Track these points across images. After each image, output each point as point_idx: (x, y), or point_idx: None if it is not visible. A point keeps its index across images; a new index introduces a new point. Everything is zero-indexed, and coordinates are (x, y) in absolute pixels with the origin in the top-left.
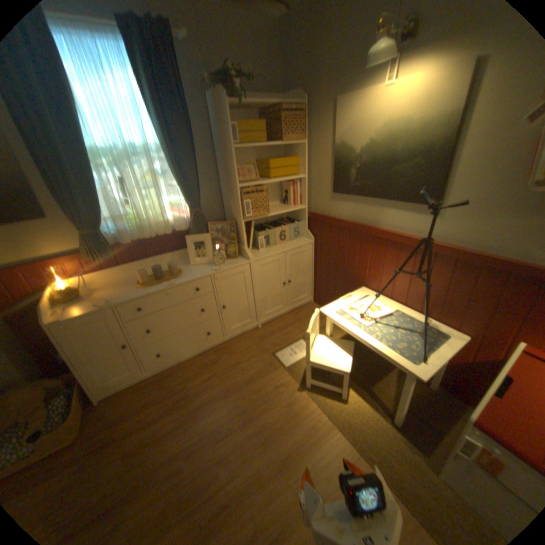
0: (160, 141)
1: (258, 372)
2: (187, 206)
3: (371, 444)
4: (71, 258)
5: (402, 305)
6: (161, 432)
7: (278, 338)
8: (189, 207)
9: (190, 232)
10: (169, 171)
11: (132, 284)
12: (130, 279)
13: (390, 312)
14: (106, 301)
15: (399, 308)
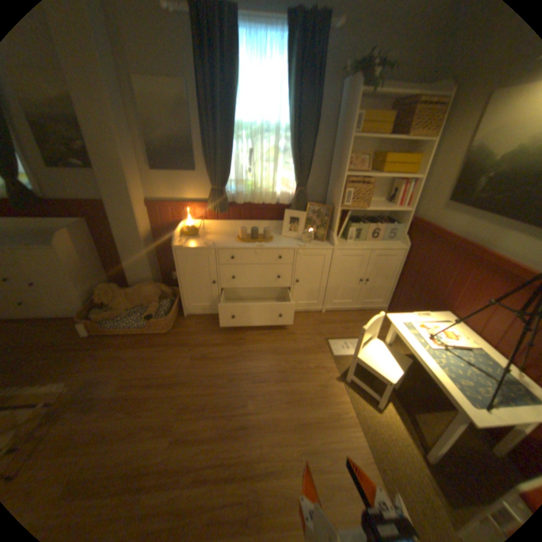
0: (290, 123)
1: (307, 349)
2: (295, 185)
3: (391, 461)
4: (200, 206)
5: (491, 347)
6: (218, 356)
7: (337, 330)
8: (296, 186)
9: (290, 208)
10: (289, 151)
11: (233, 238)
12: (233, 234)
13: (470, 347)
14: (213, 244)
15: (485, 348)
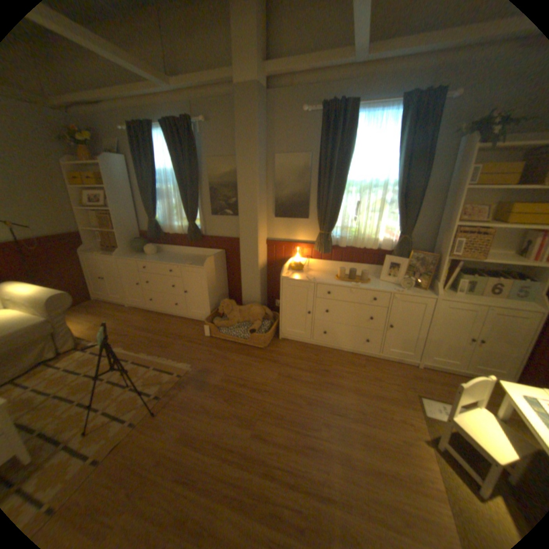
0: (399, 178)
1: (395, 400)
2: (399, 232)
3: None
4: (308, 246)
5: None
6: (303, 379)
7: (436, 391)
8: (401, 234)
9: (392, 254)
10: (395, 202)
11: (332, 276)
12: (333, 273)
13: None
14: (313, 278)
15: None
